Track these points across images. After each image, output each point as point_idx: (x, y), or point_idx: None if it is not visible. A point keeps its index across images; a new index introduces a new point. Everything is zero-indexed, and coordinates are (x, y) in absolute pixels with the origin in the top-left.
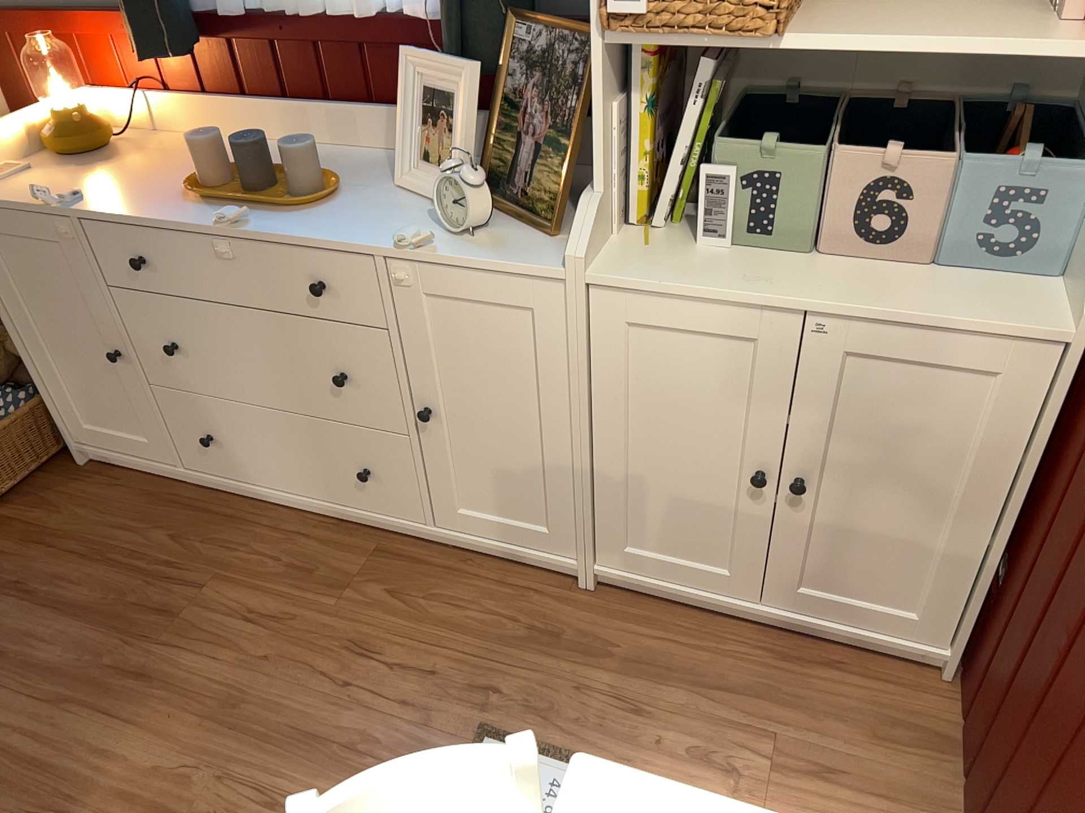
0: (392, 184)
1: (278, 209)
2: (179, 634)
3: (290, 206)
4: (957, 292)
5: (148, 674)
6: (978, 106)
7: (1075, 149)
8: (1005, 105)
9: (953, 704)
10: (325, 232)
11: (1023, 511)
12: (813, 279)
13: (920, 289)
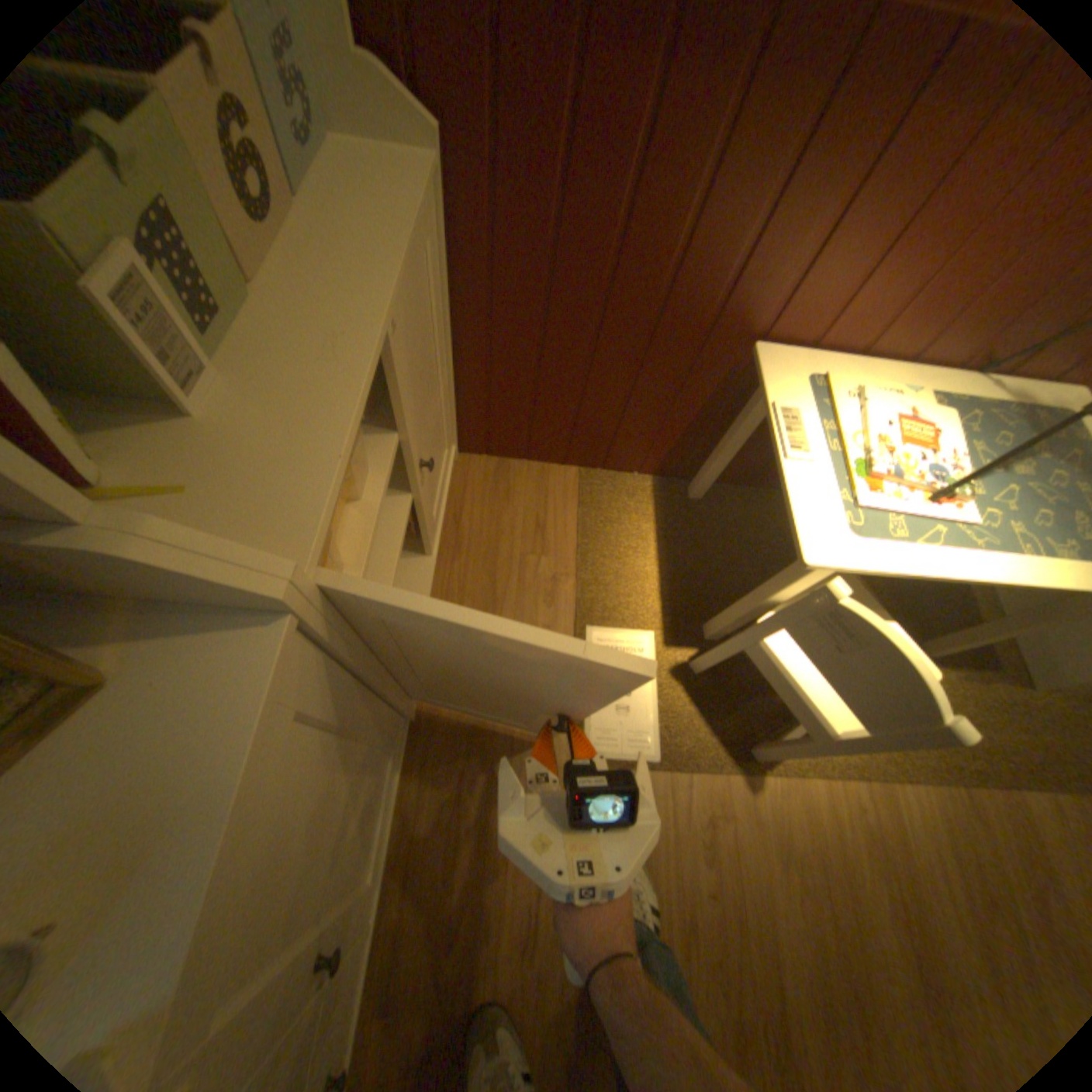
0: None
1: None
2: None
3: None
4: (353, 192)
5: None
6: None
7: None
8: None
9: (477, 456)
10: None
11: (454, 323)
12: (319, 291)
13: (345, 213)
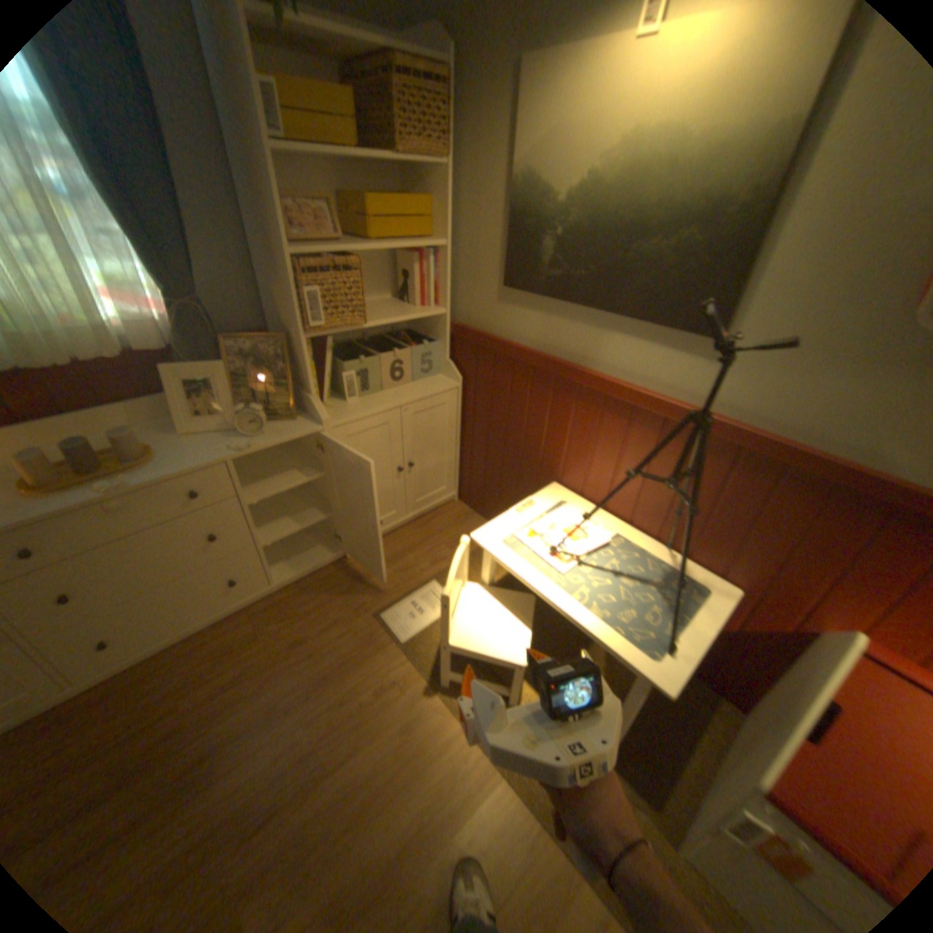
0: (167, 435)
1: (120, 472)
2: (194, 735)
3: (134, 465)
4: (426, 385)
5: (204, 761)
6: (387, 333)
7: (425, 338)
8: (394, 331)
9: (464, 505)
10: (179, 465)
11: (461, 438)
12: (392, 396)
13: (418, 388)
